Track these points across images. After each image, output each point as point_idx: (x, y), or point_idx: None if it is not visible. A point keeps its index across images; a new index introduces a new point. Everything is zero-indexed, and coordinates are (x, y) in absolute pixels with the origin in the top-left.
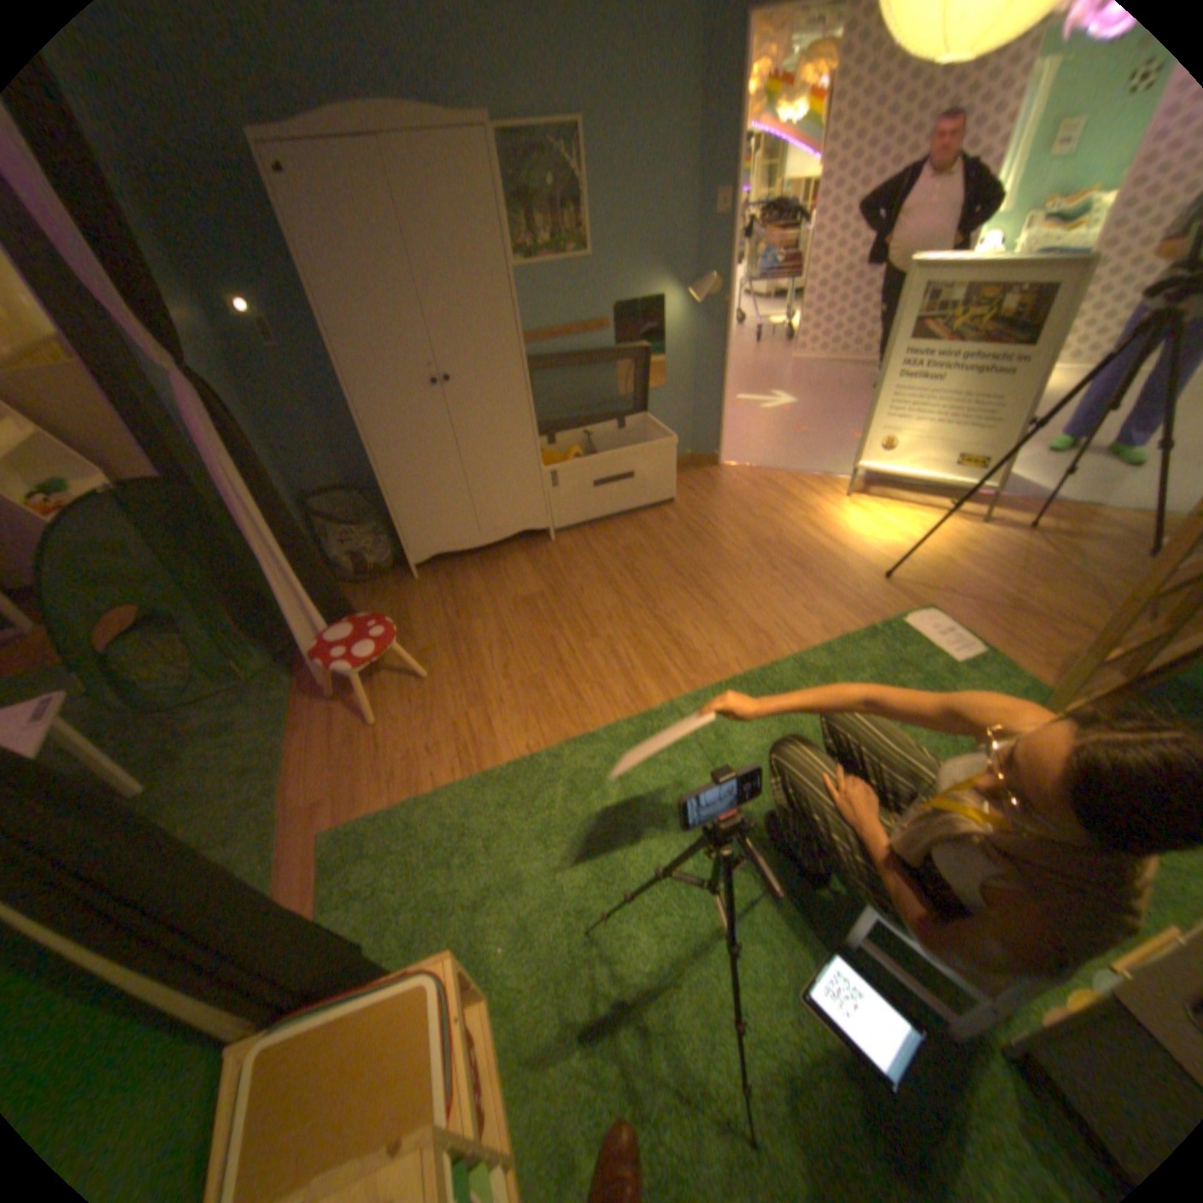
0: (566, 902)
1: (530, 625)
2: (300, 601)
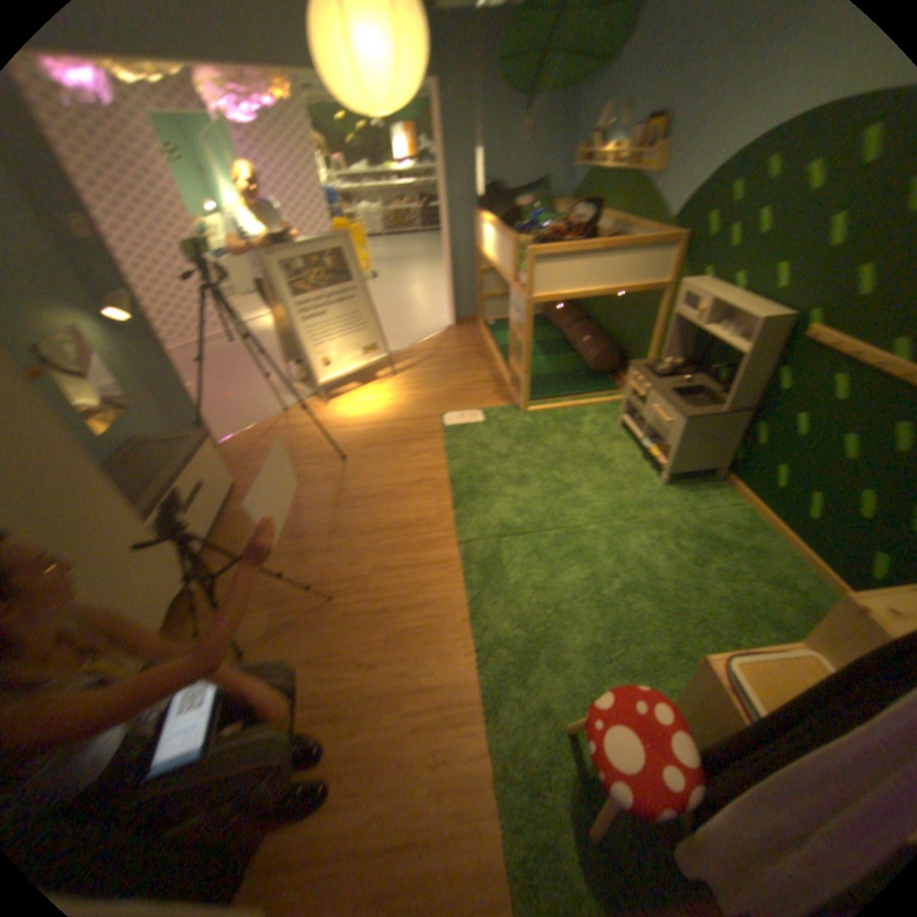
0: (601, 641)
1: (310, 634)
2: None
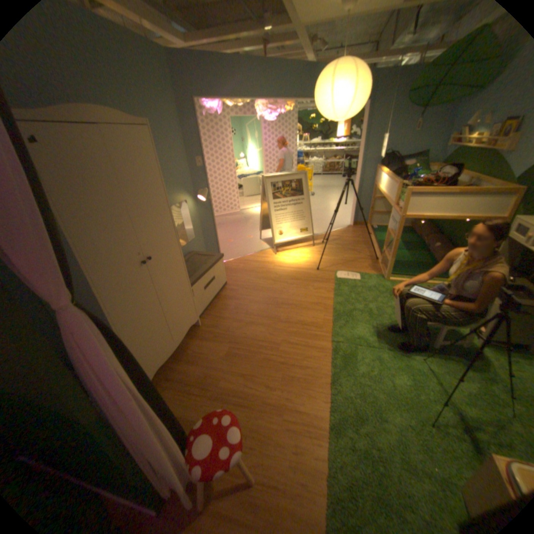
0: (414, 427)
1: (247, 362)
2: (160, 452)
